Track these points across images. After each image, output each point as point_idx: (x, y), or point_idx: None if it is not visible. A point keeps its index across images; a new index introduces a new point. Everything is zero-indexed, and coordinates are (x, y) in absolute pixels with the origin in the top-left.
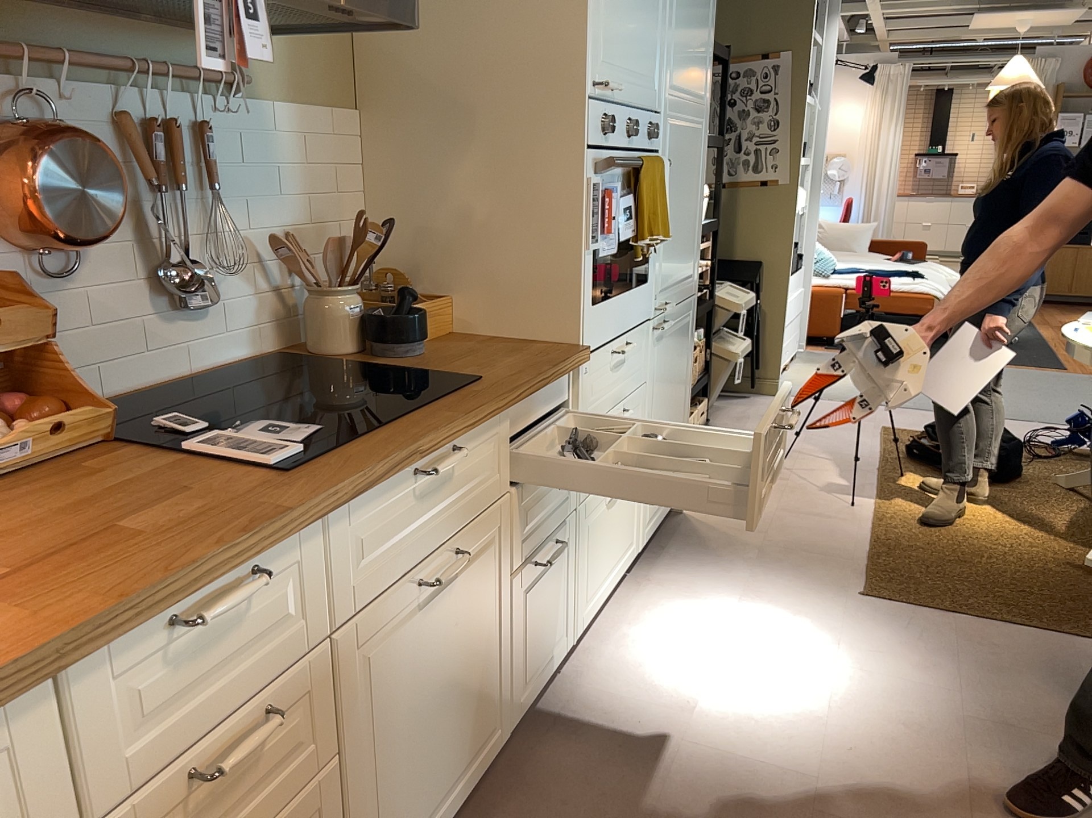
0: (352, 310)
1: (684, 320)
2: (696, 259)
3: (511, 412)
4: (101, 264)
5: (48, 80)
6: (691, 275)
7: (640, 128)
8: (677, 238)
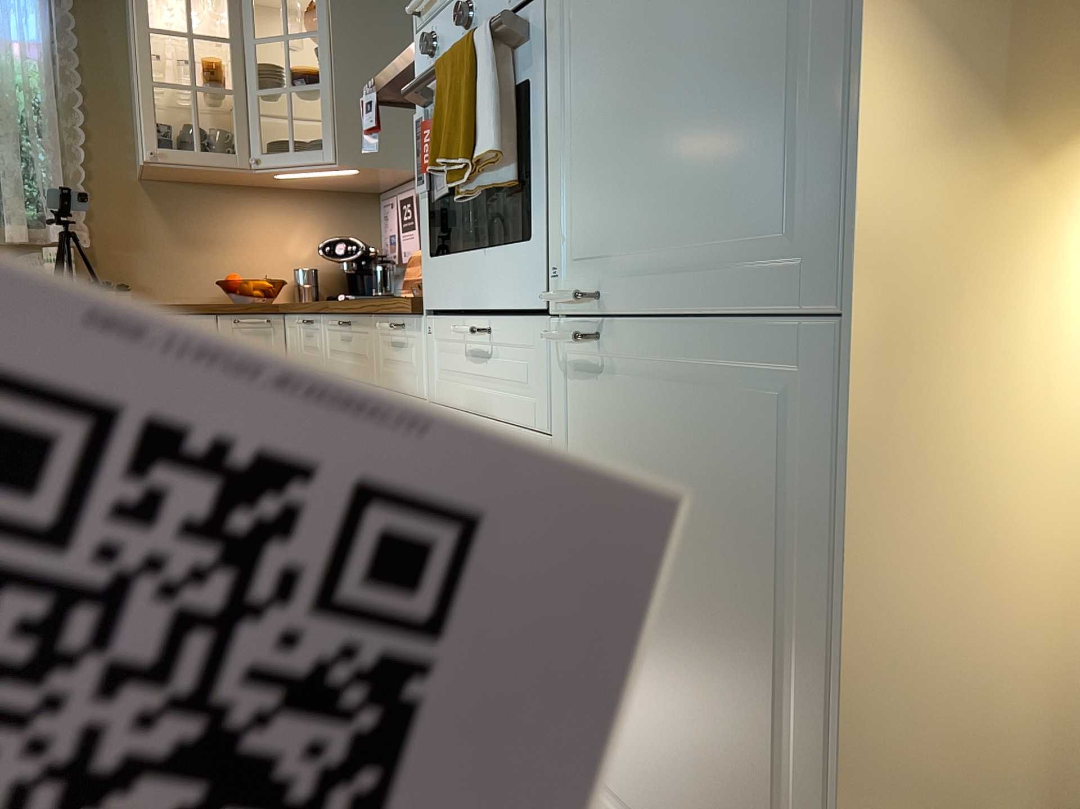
0: None
1: (744, 384)
2: (824, 187)
3: (373, 323)
4: None
5: None
6: (782, 242)
7: (465, 6)
8: (644, 138)
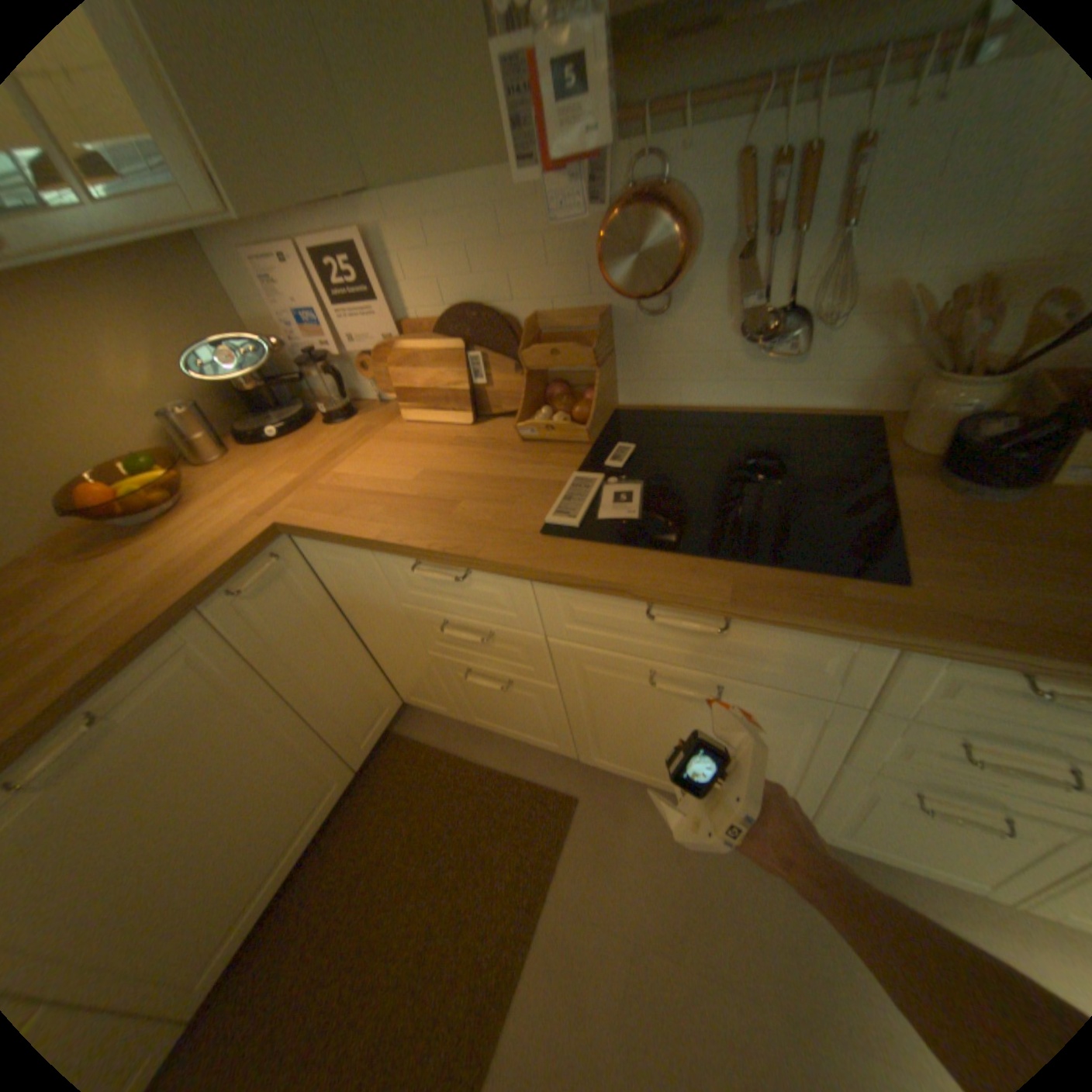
0: (957, 405)
1: None
2: None
3: (910, 650)
4: (698, 303)
5: (678, 127)
6: None
7: None
8: None
